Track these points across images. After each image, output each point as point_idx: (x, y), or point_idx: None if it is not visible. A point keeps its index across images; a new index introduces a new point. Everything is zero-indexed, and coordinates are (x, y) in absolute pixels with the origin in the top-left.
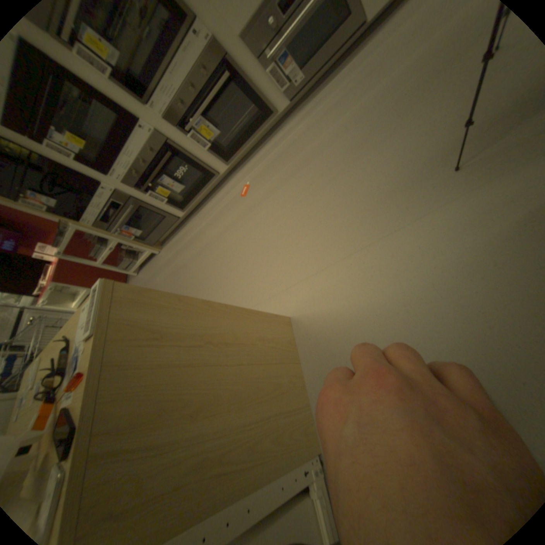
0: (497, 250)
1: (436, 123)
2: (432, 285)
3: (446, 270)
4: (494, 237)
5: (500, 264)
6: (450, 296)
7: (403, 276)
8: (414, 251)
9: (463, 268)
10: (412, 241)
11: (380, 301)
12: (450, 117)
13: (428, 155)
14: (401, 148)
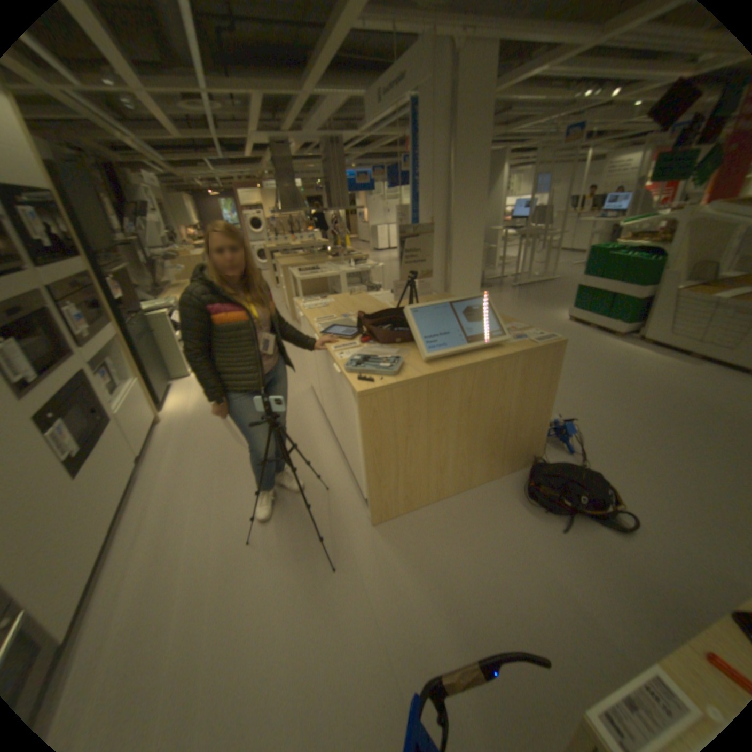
0: (404, 560)
1: (278, 590)
2: (430, 598)
3: (418, 588)
4: (395, 560)
5: (413, 559)
6: (438, 586)
7: (423, 623)
8: (400, 612)
9: (416, 578)
10: (389, 613)
11: (451, 647)
12: (280, 580)
13: (306, 598)
14: (281, 622)
